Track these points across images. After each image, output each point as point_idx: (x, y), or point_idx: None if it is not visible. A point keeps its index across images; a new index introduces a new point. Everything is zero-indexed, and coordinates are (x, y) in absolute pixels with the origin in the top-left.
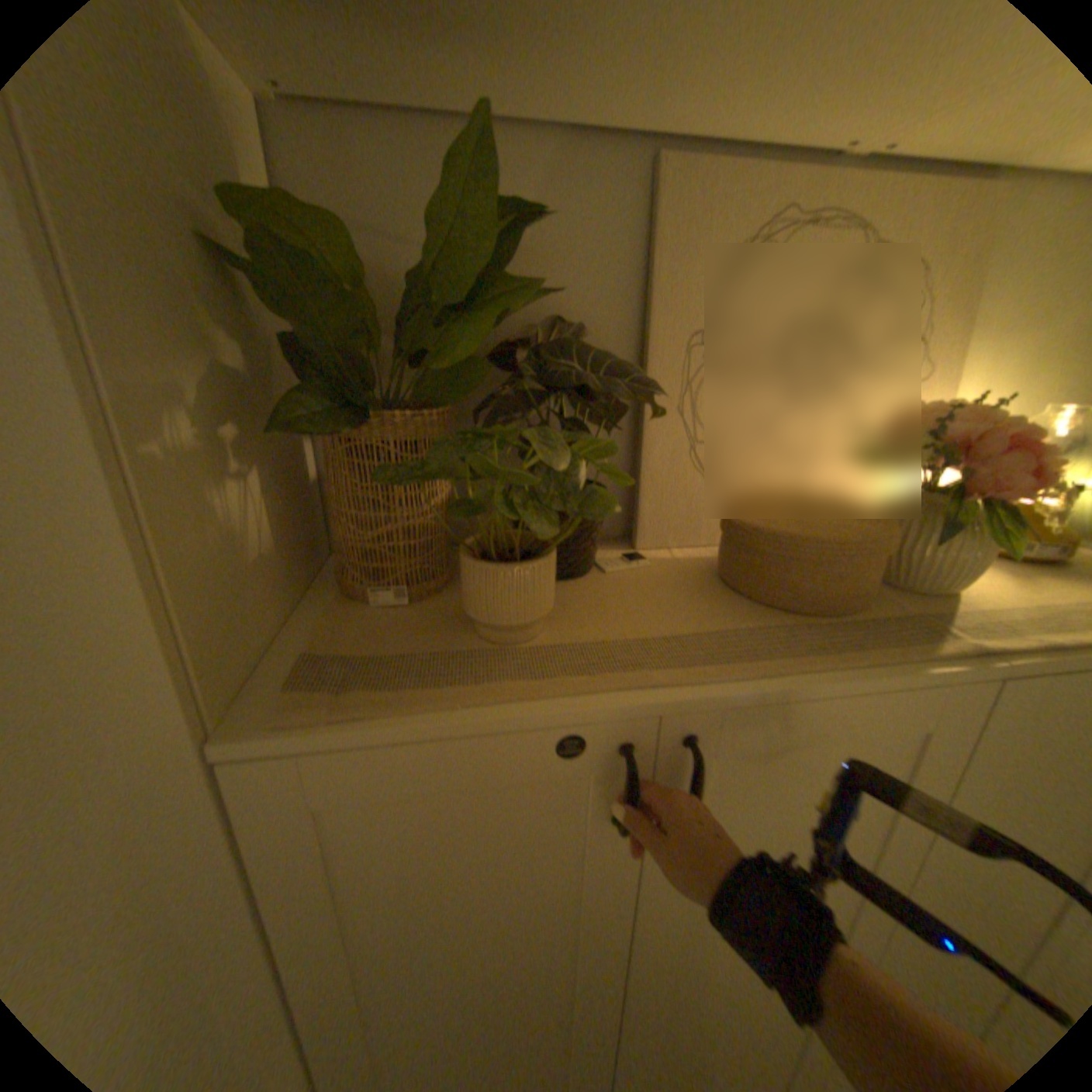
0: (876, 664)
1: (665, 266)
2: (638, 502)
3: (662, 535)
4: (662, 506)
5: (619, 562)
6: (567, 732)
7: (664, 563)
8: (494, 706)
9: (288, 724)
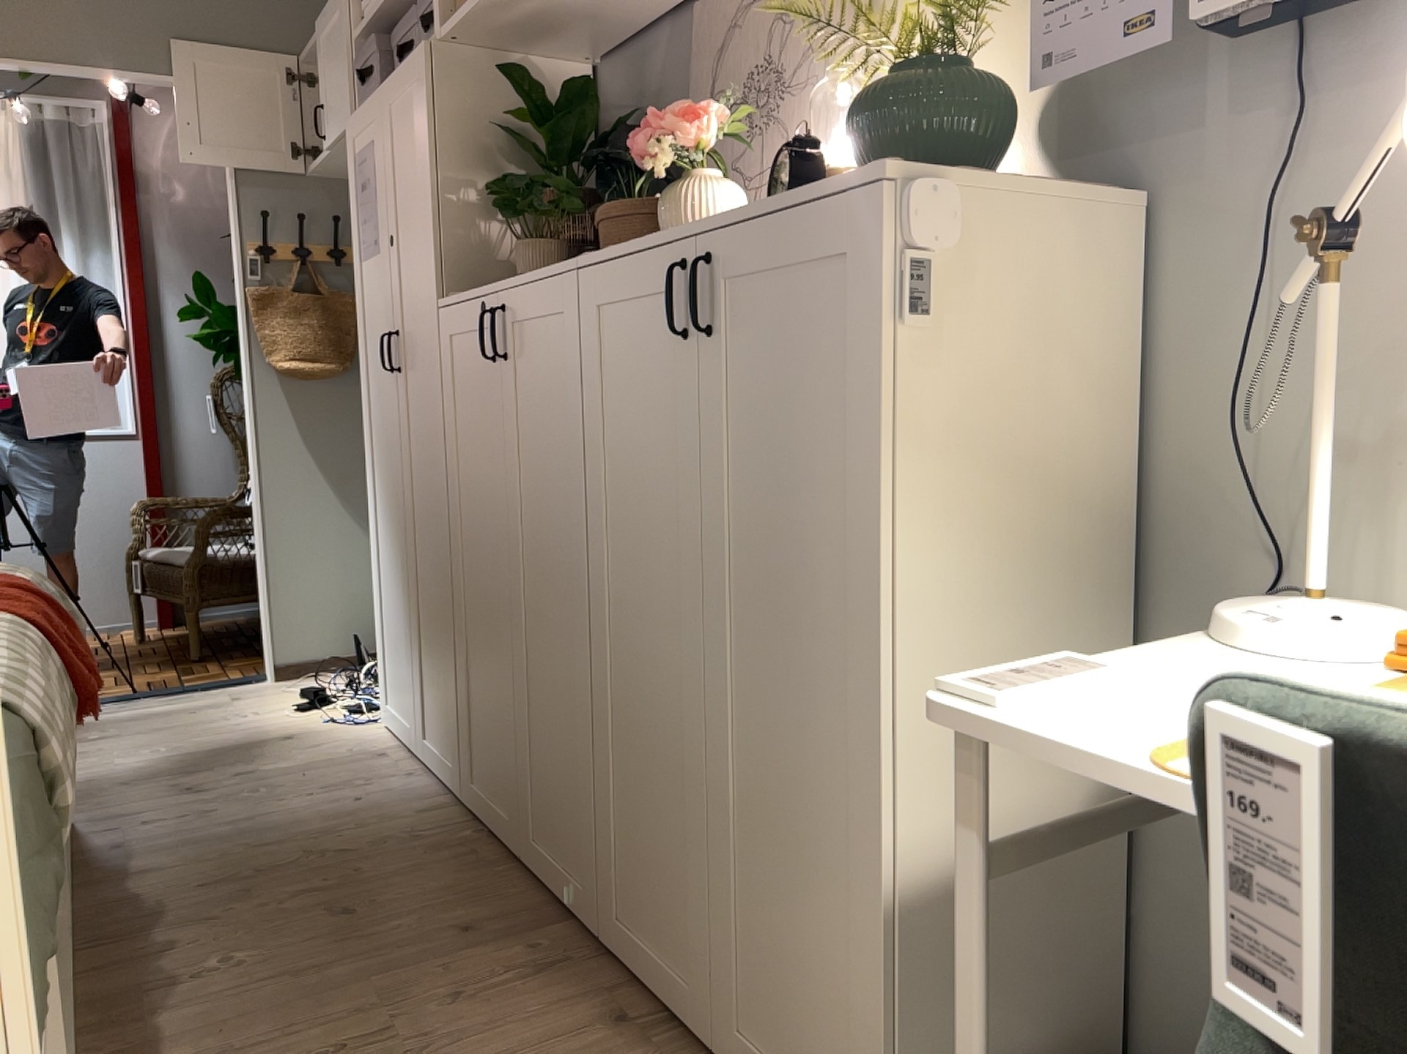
0: (550, 266)
1: (696, 71)
2: None
3: None
4: None
5: None
6: (479, 300)
7: None
8: (473, 289)
9: (448, 295)
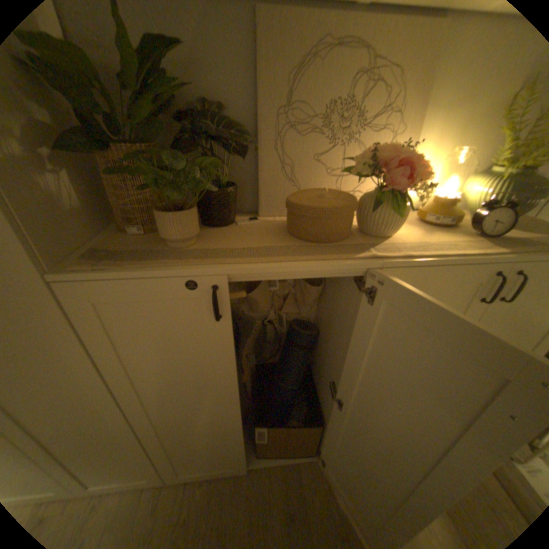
0: (323, 259)
1: (263, 70)
2: (259, 194)
3: (270, 210)
4: (270, 196)
5: (247, 221)
6: (187, 278)
7: (267, 222)
8: (156, 267)
9: (75, 269)
